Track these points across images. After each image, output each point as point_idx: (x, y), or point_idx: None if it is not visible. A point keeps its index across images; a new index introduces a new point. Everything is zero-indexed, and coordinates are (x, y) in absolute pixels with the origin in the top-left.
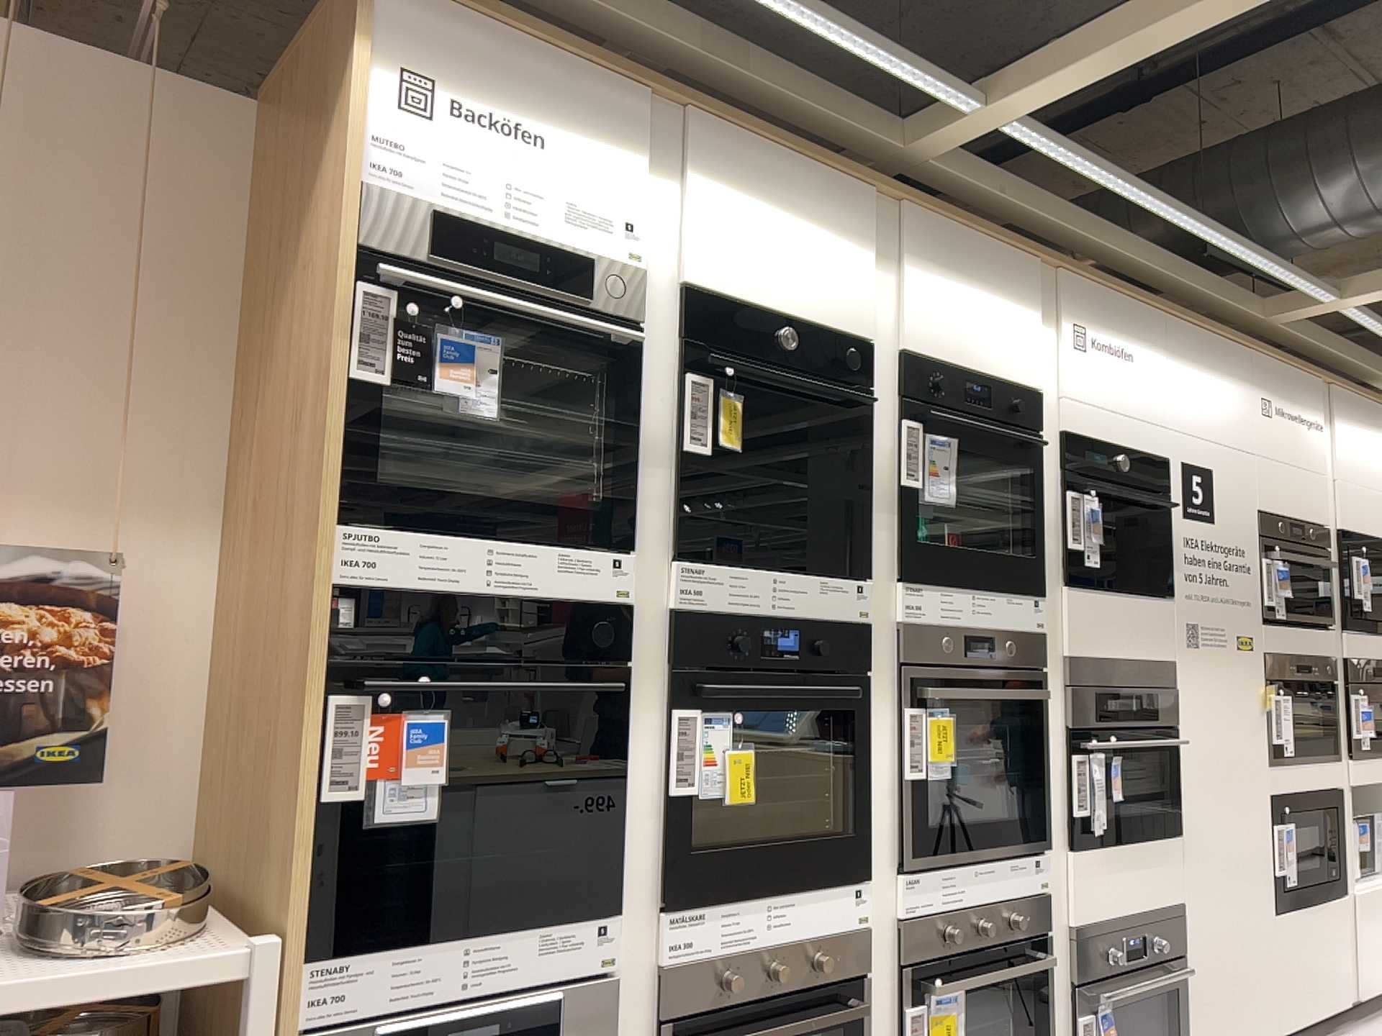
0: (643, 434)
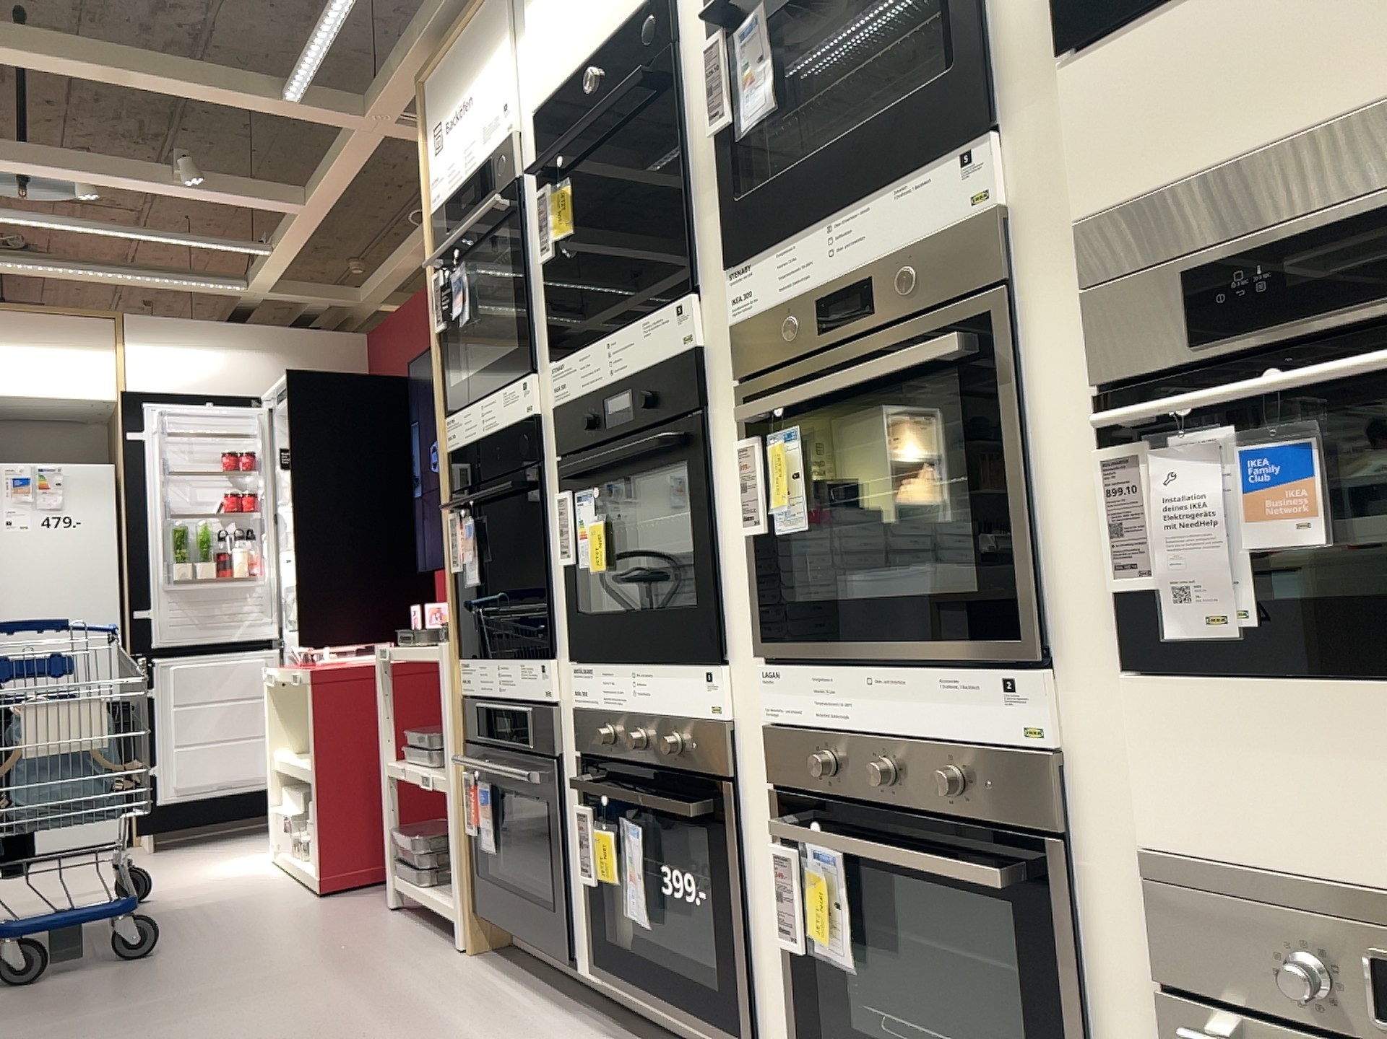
0: (529, 267)
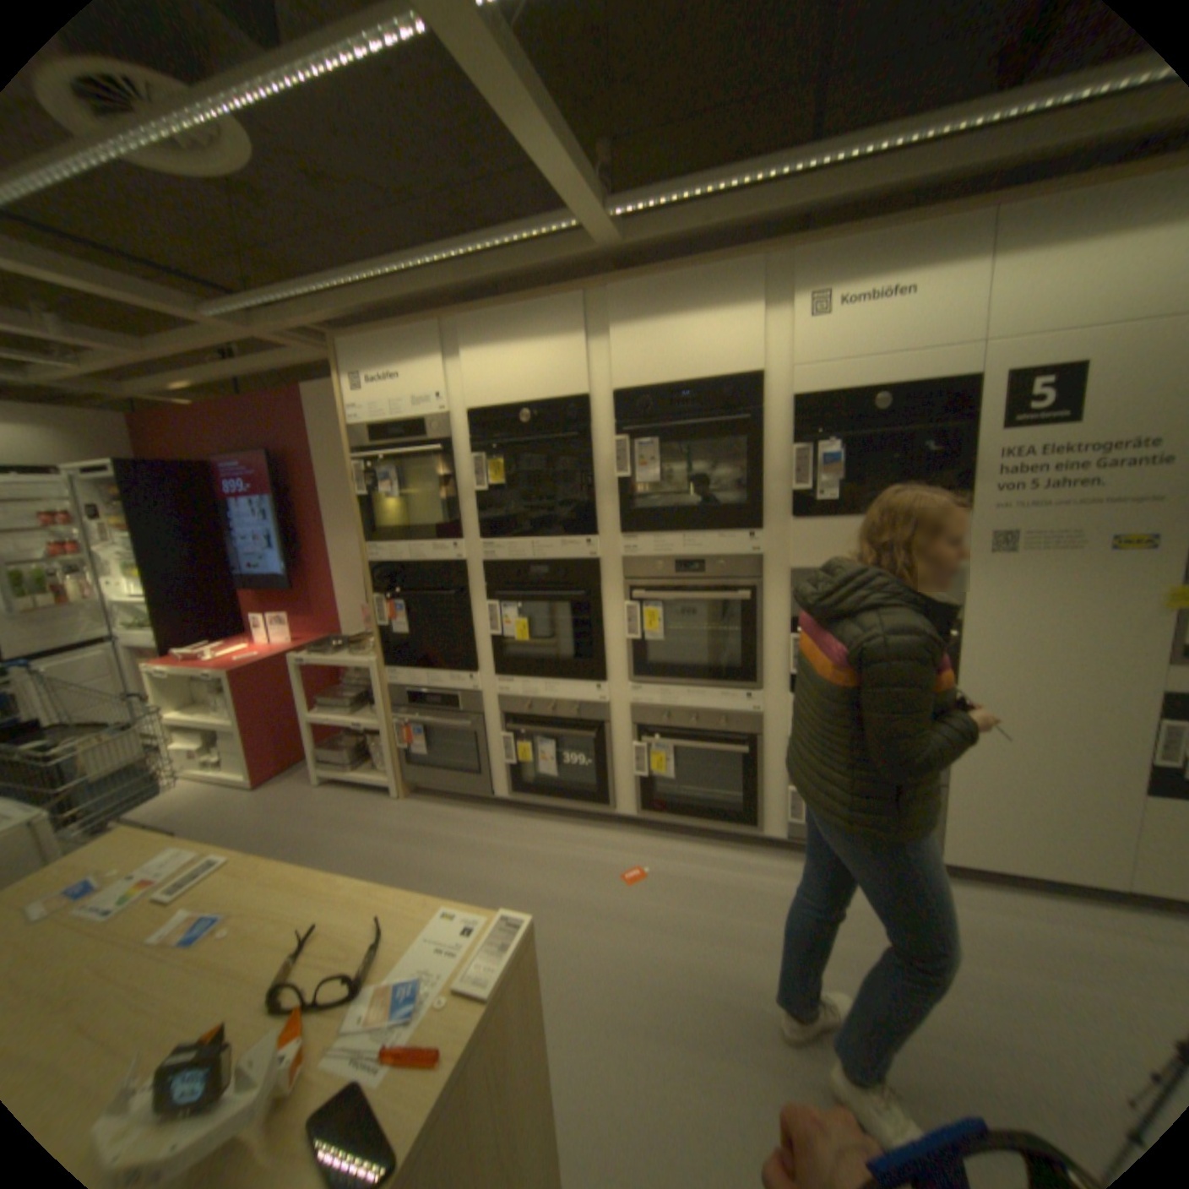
0: (458, 488)
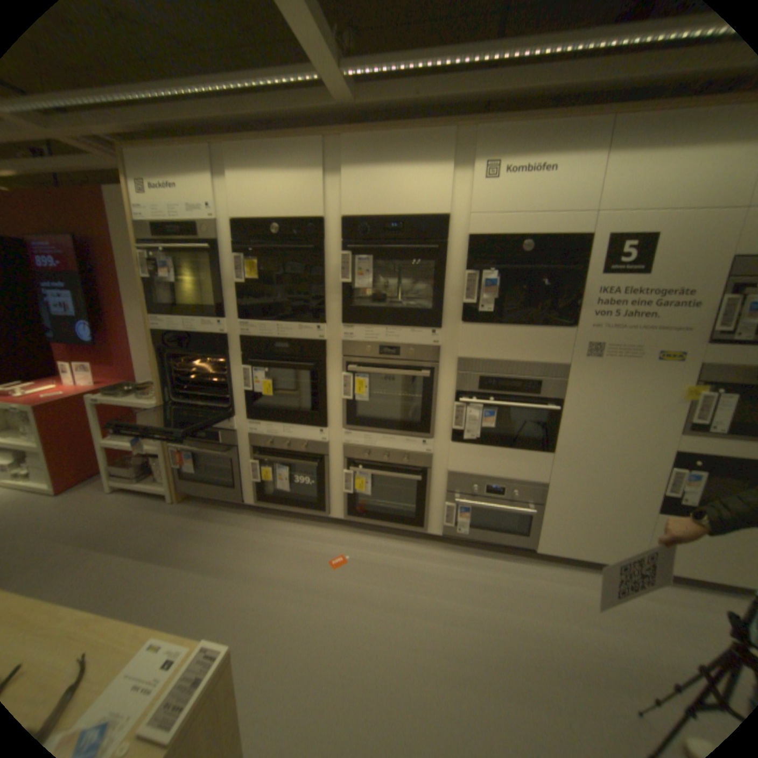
0: (222, 279)
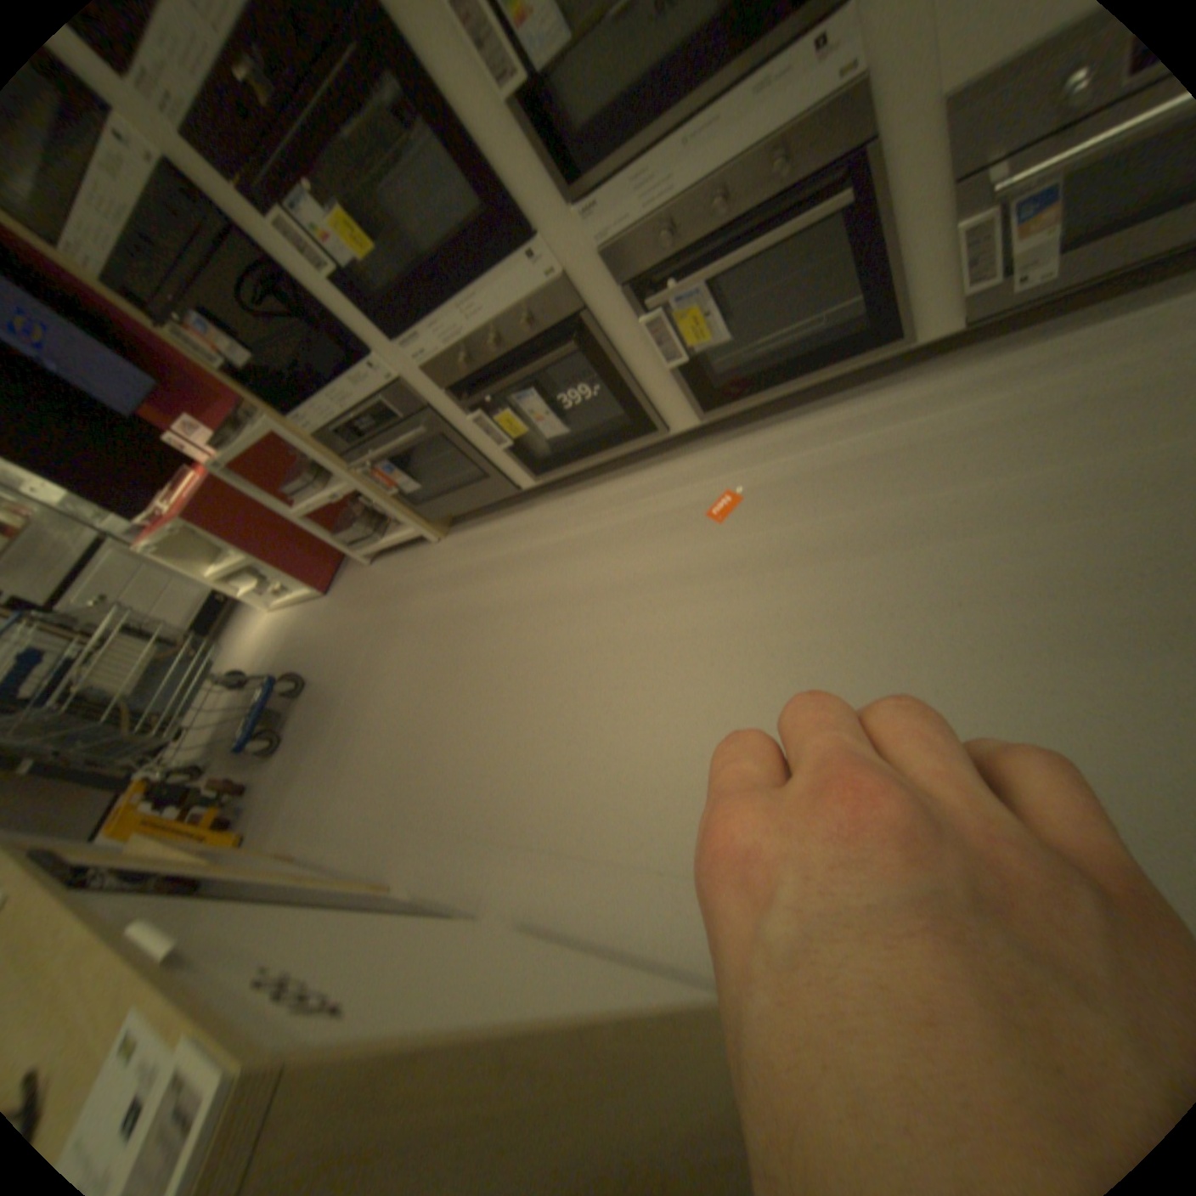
0: None
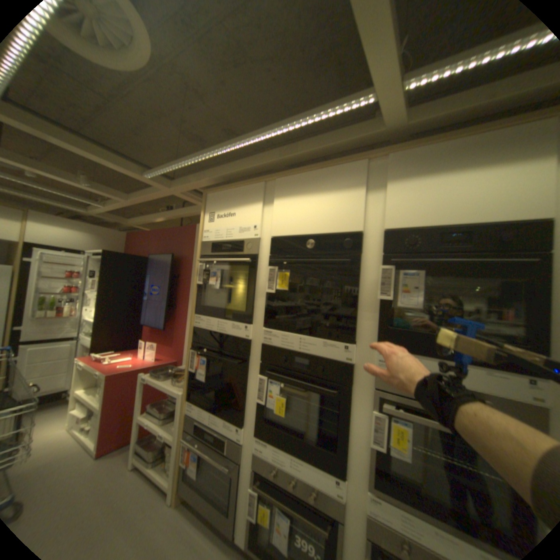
0: (256, 287)
